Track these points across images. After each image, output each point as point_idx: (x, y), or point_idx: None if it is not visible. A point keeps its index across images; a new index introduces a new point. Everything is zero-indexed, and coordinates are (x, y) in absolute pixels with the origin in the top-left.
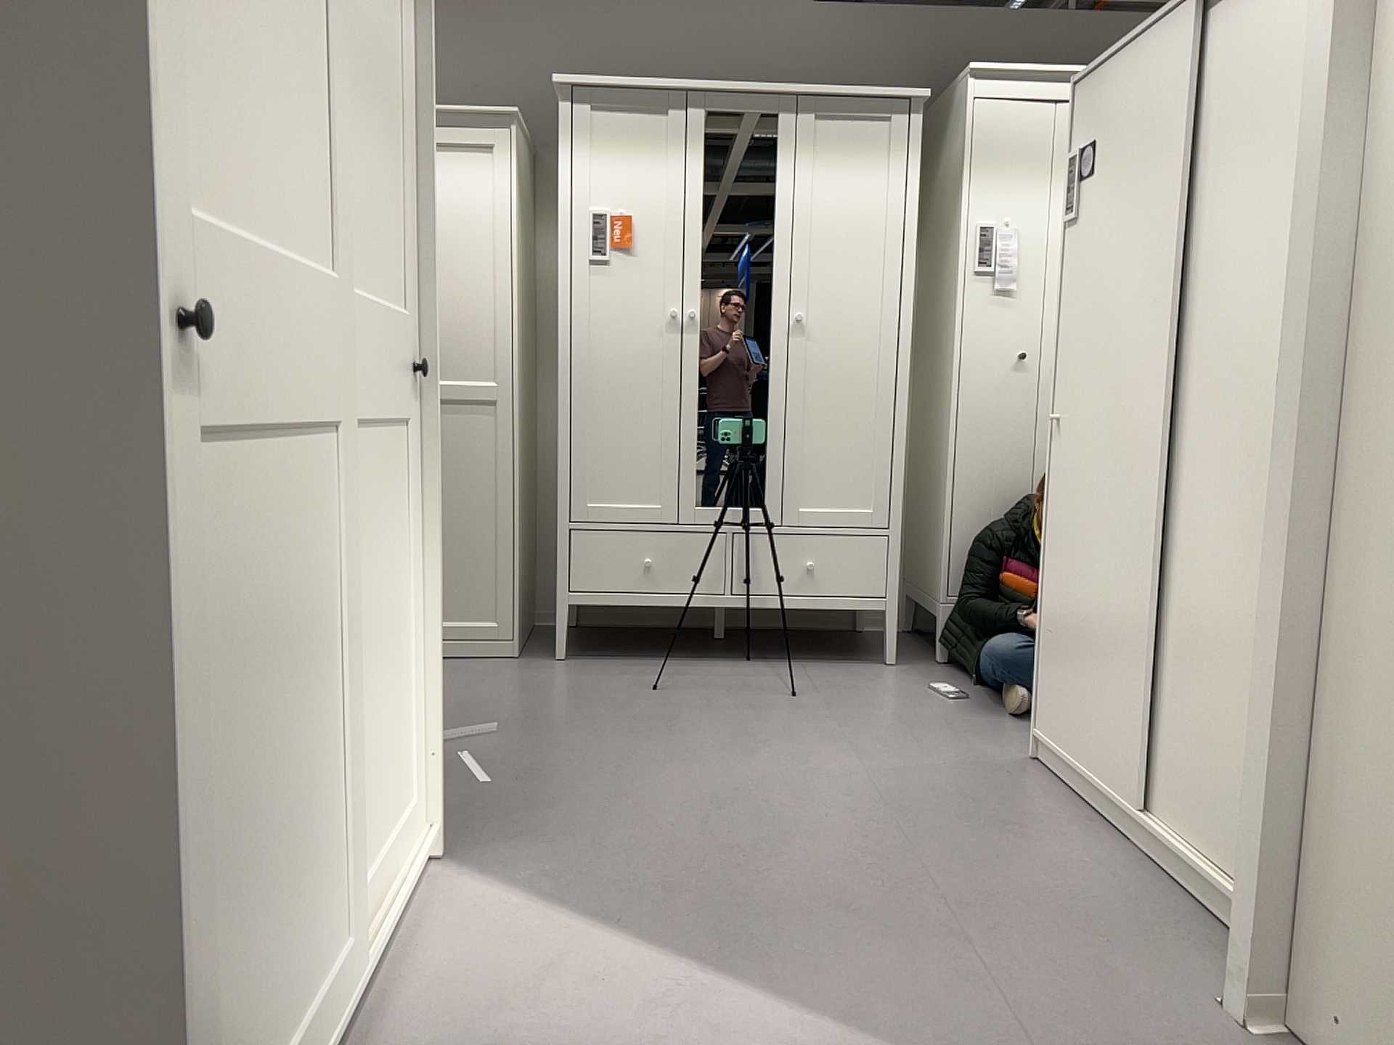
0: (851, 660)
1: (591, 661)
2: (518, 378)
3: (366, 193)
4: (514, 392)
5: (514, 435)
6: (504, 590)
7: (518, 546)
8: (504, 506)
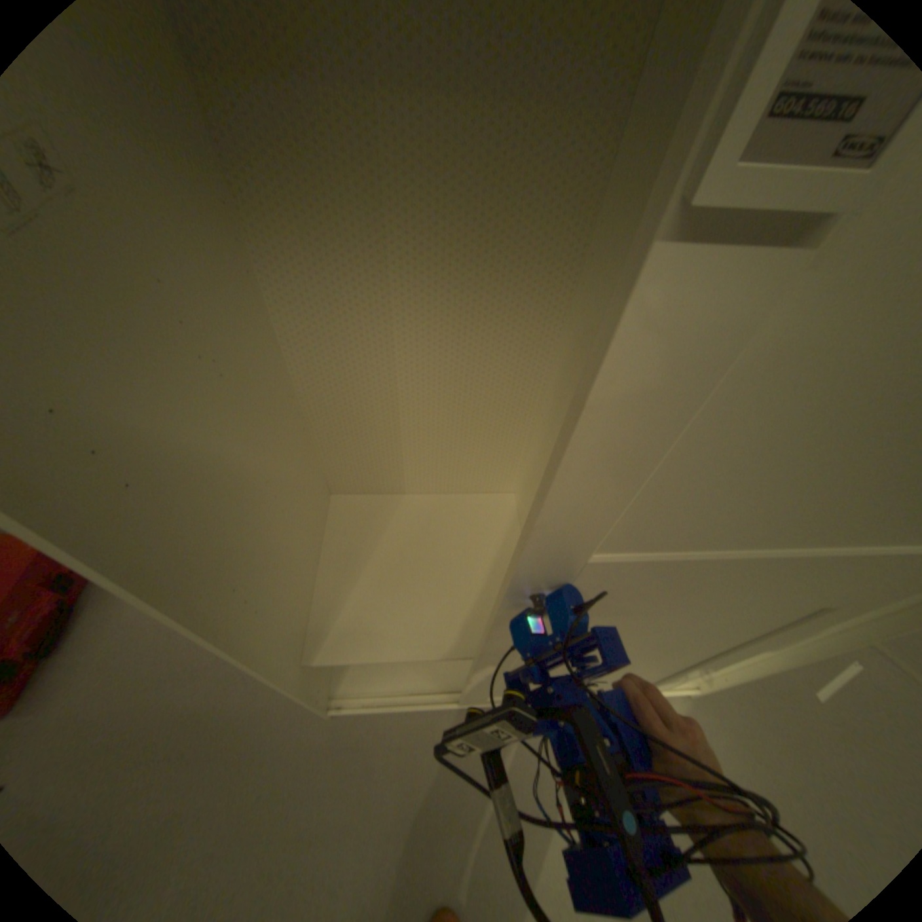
0: None
1: None
2: None
3: None
4: None
5: None
6: None
7: None
8: None
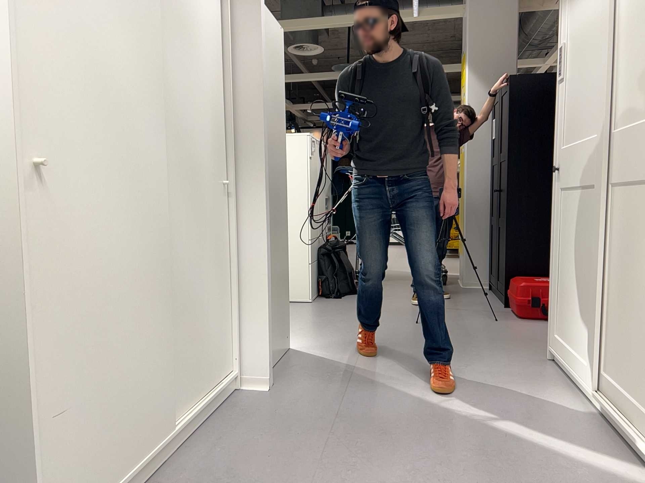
0: None
1: None
2: None
3: (641, 69)
4: None
5: None
6: None
7: None
8: None
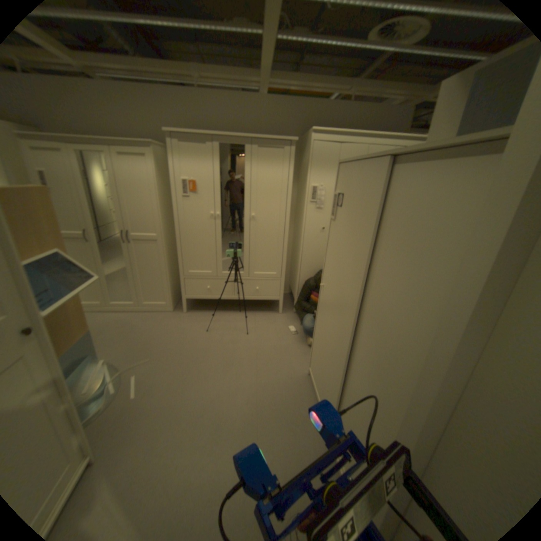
0: (269, 309)
1: (194, 311)
2: (165, 231)
3: None
4: (163, 236)
5: (164, 249)
6: (167, 292)
7: (171, 279)
8: (164, 270)
